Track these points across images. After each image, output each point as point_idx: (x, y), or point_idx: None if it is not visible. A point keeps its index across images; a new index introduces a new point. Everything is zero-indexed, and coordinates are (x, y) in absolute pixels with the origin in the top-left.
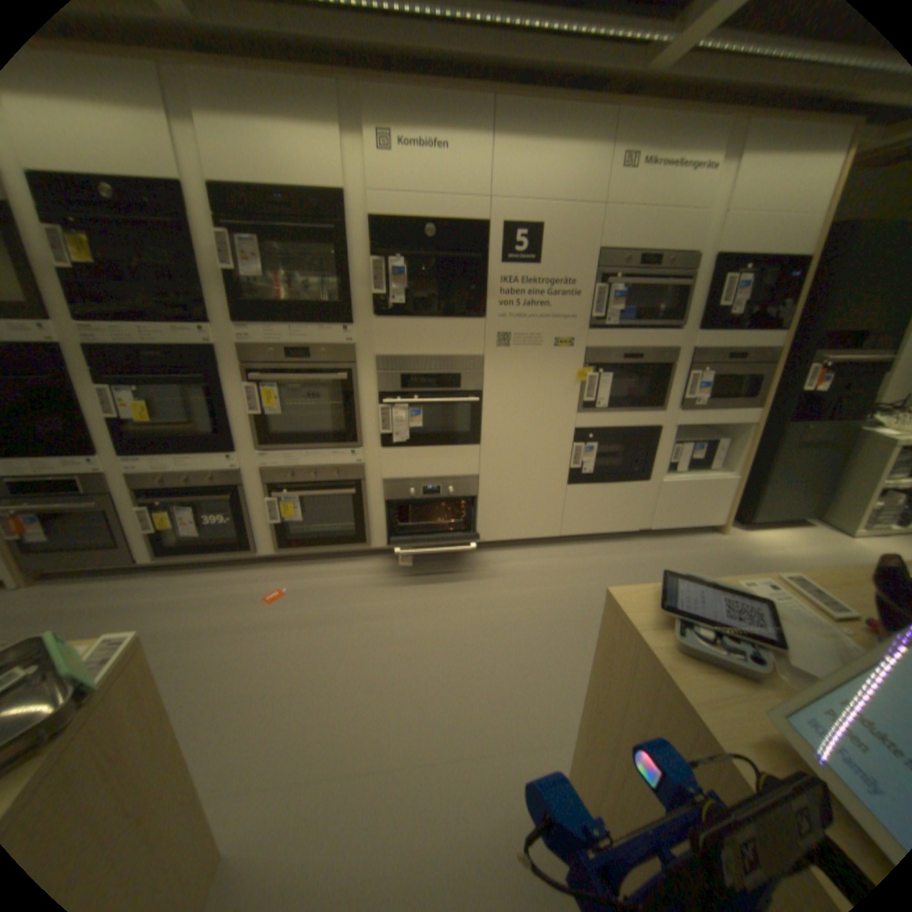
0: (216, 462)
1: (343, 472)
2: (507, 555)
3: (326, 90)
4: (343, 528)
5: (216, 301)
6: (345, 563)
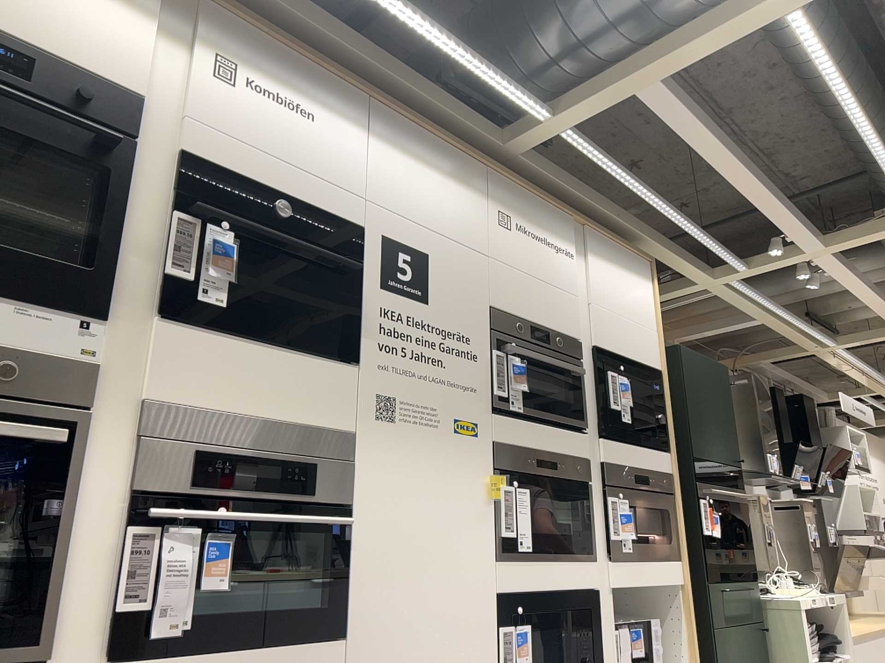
0: None
1: None
2: None
3: None
4: None
5: None
6: None
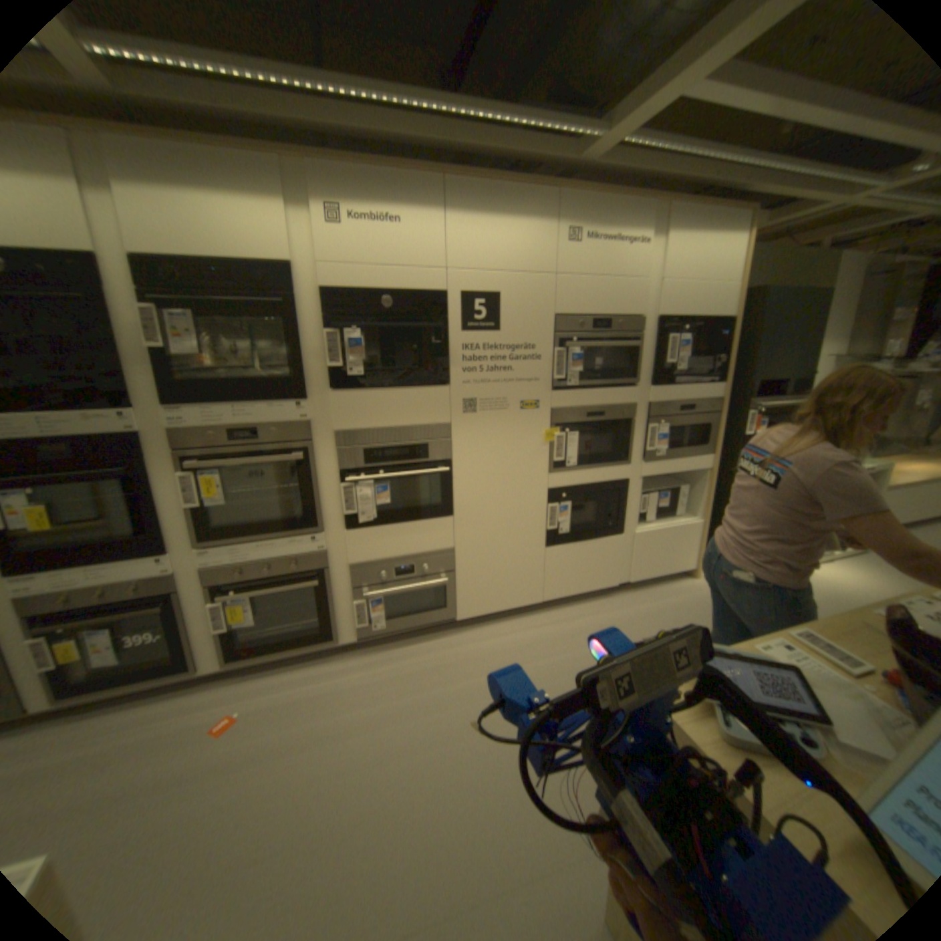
0: (143, 568)
1: (303, 562)
2: (492, 631)
3: (269, 162)
4: (305, 626)
5: (142, 381)
6: (309, 667)
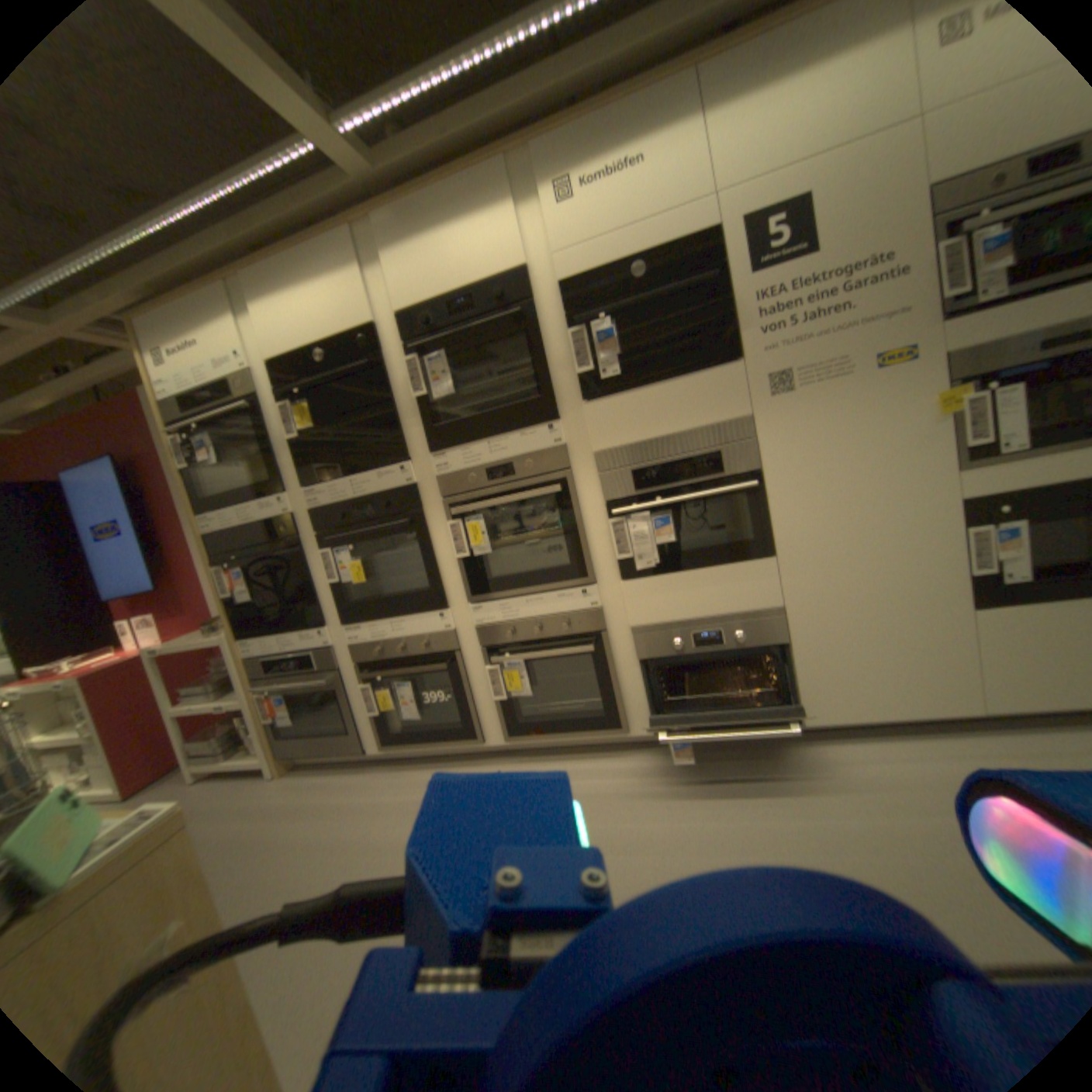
0: (430, 620)
1: (575, 620)
2: (873, 751)
3: (495, 165)
4: (588, 704)
5: (415, 431)
6: (596, 757)
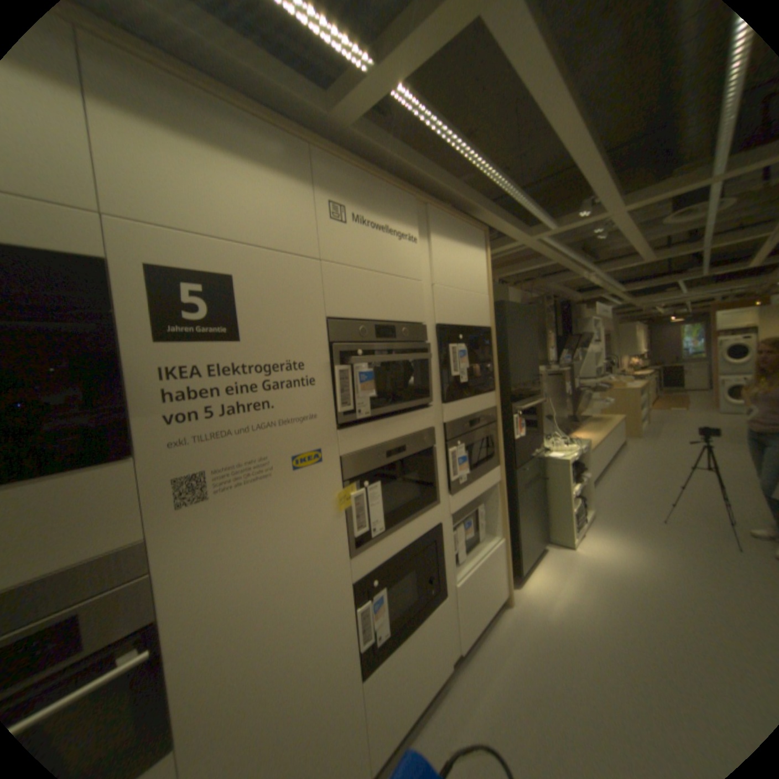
0: None
1: None
2: None
3: None
4: None
5: None
6: None
